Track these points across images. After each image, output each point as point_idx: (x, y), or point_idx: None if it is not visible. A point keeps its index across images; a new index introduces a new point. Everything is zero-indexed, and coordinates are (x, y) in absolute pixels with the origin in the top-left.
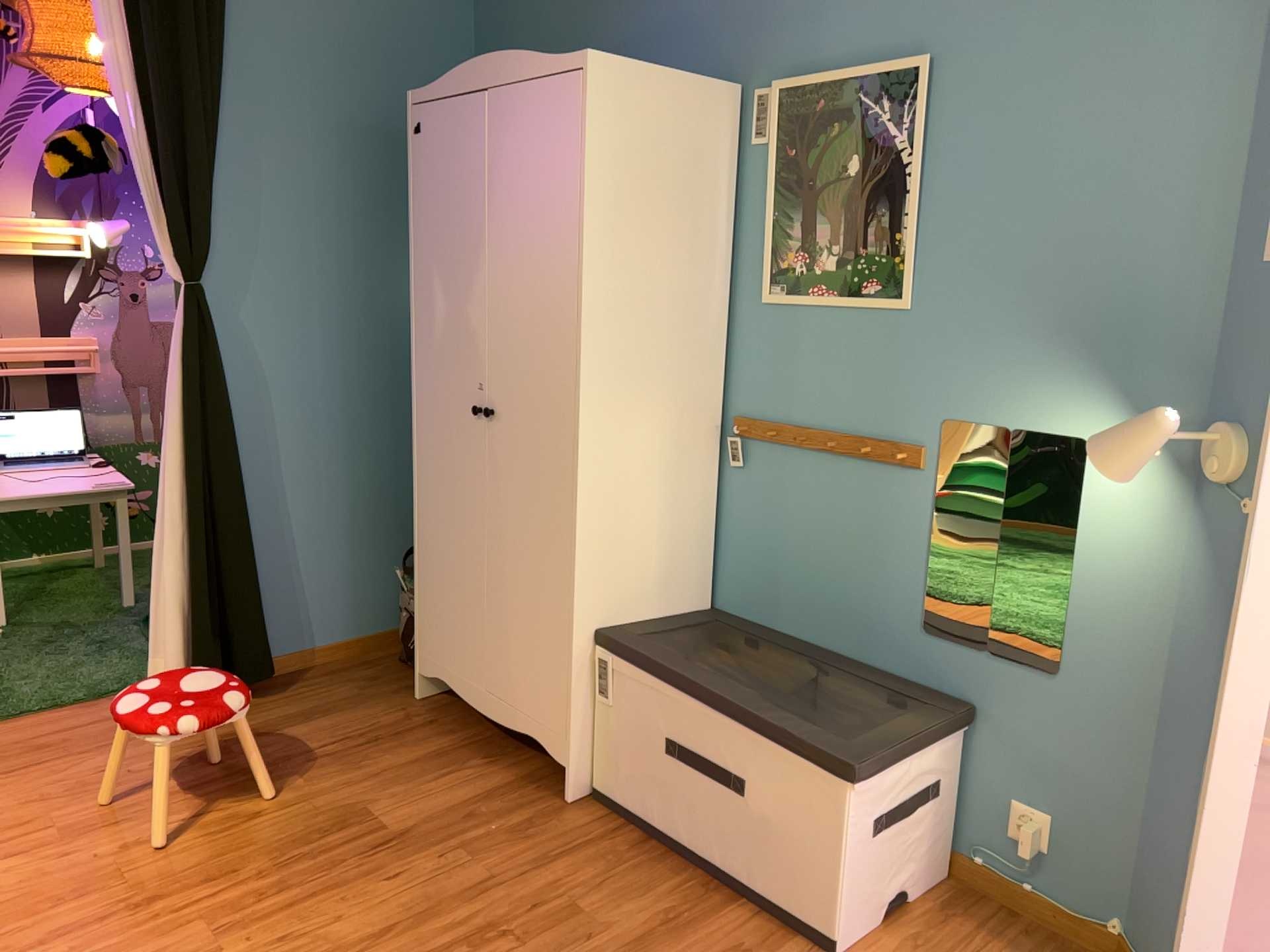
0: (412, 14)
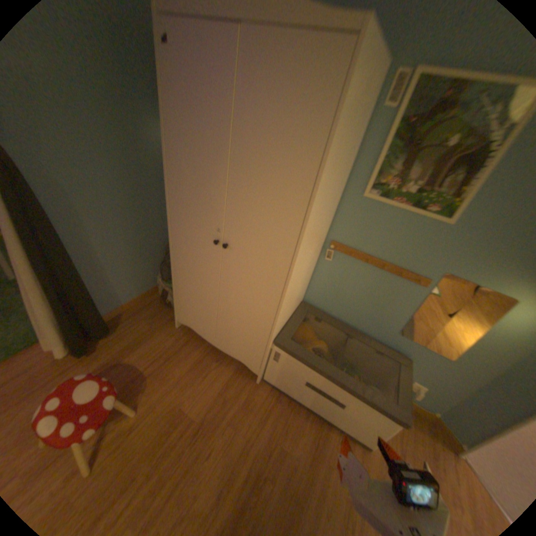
0: None
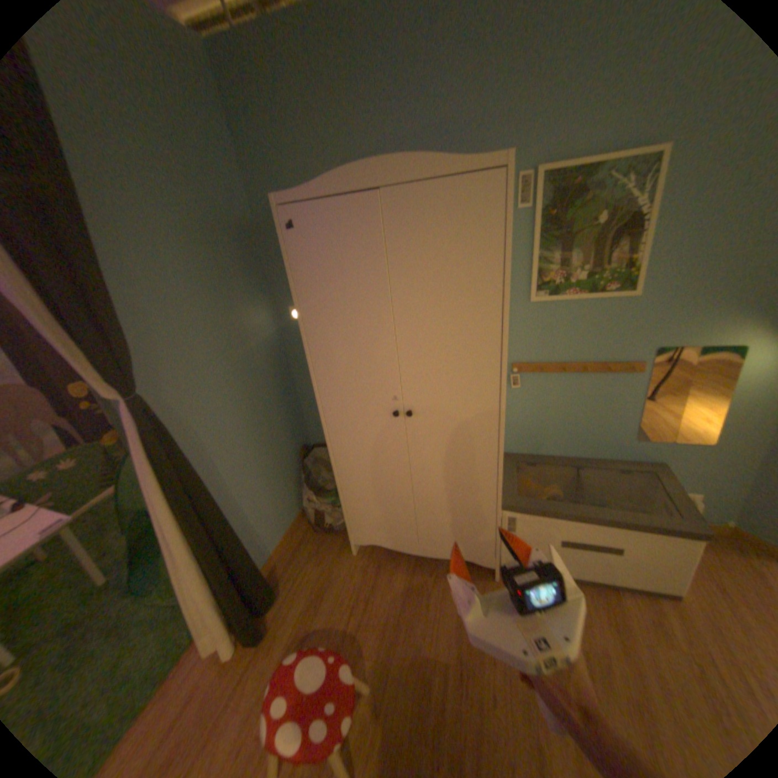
0: (191, 123)
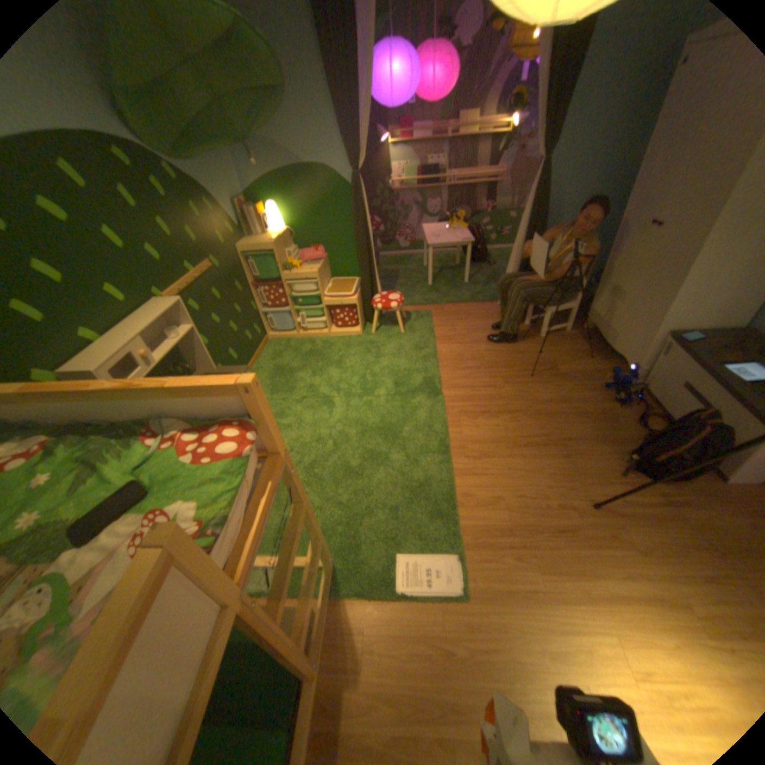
0: None
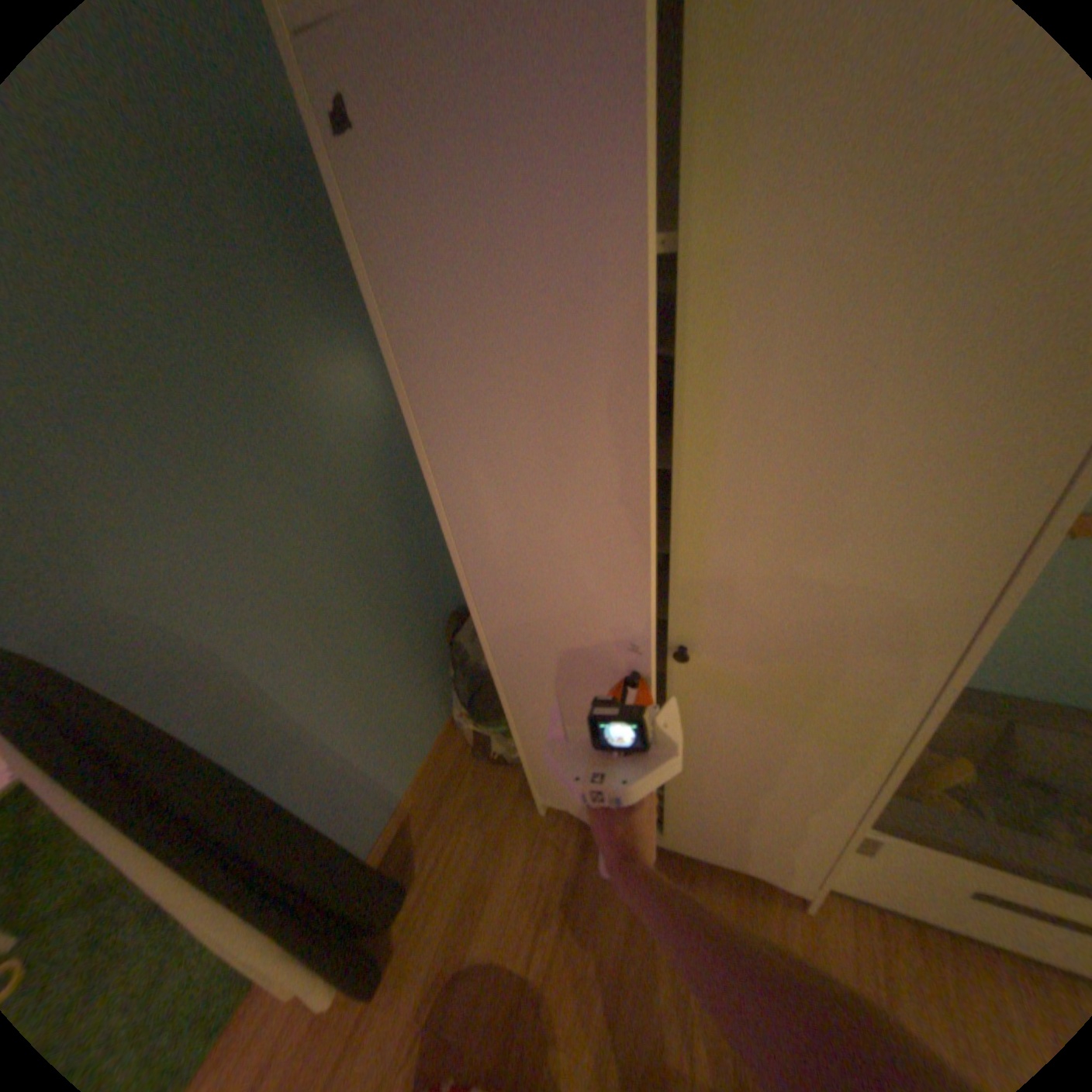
0: None
